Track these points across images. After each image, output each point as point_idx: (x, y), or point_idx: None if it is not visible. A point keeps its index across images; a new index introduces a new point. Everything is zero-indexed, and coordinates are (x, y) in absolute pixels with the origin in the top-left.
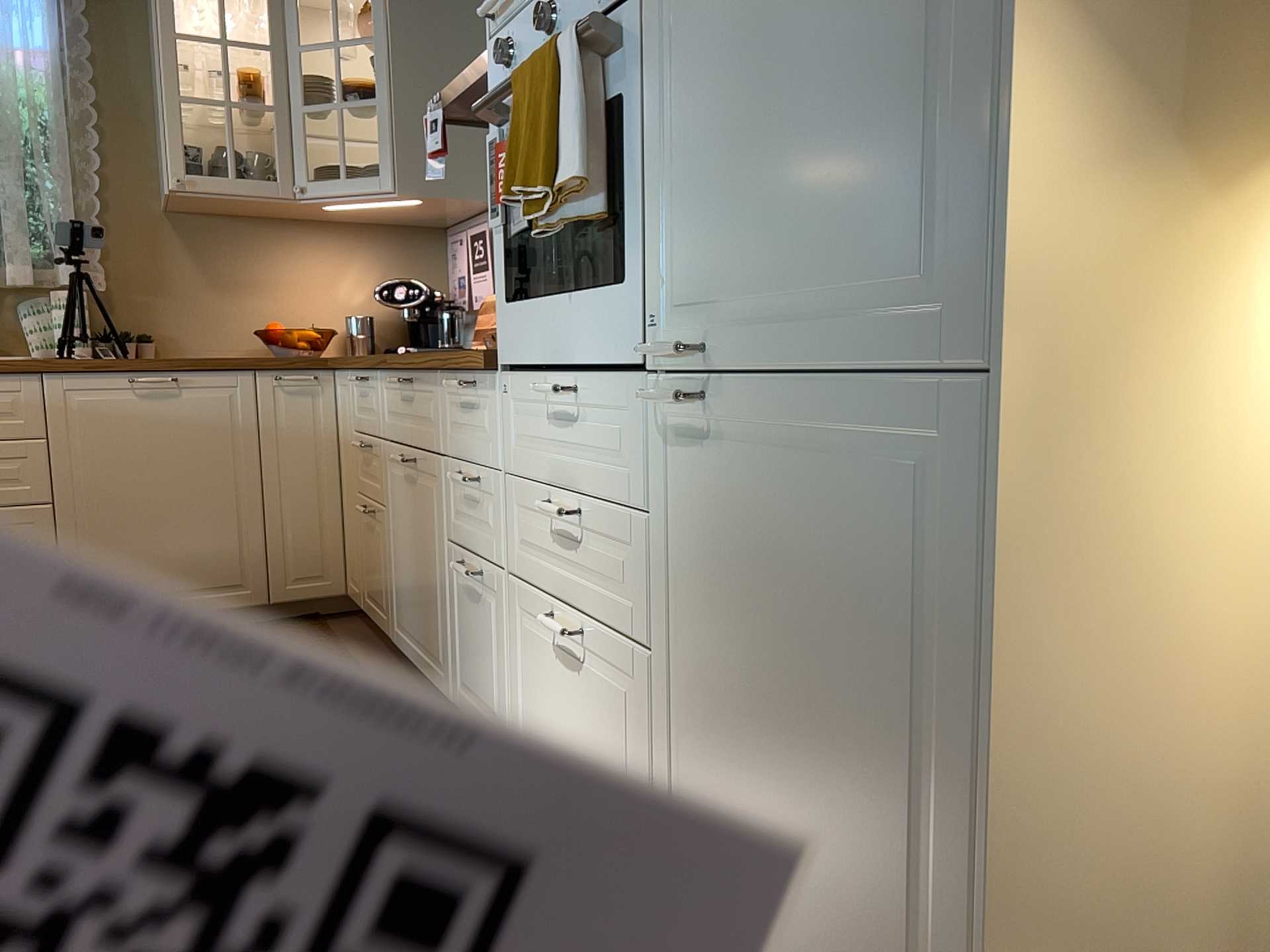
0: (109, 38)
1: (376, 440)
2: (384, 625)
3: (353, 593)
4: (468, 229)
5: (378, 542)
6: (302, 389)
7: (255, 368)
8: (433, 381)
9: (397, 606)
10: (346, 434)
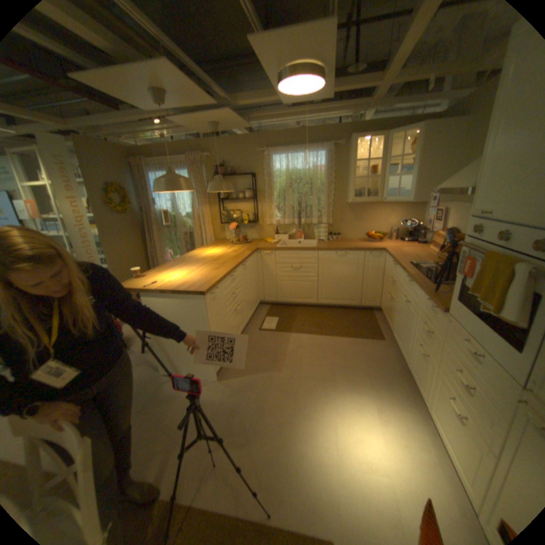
0: (338, 158)
1: (397, 282)
2: (390, 327)
3: (382, 309)
4: (436, 207)
5: (392, 307)
6: (376, 256)
7: (365, 250)
8: (420, 289)
9: (395, 328)
10: (387, 270)
